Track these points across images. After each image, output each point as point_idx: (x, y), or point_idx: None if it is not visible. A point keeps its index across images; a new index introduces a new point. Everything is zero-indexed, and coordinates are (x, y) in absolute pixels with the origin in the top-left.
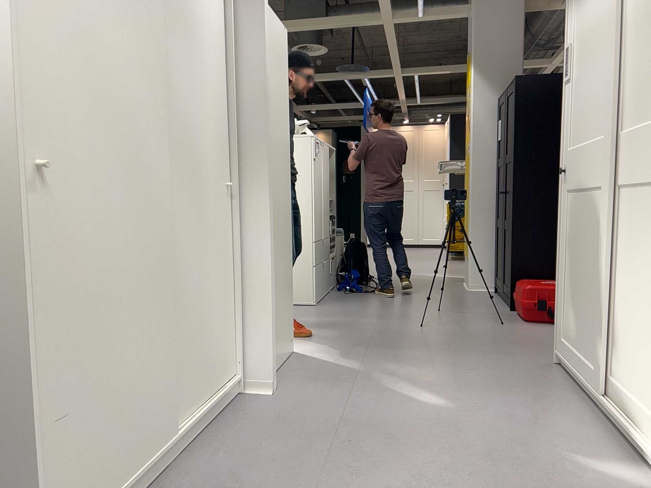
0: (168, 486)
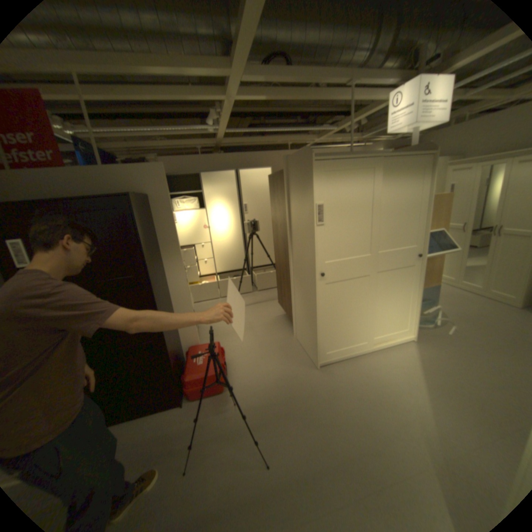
0: None
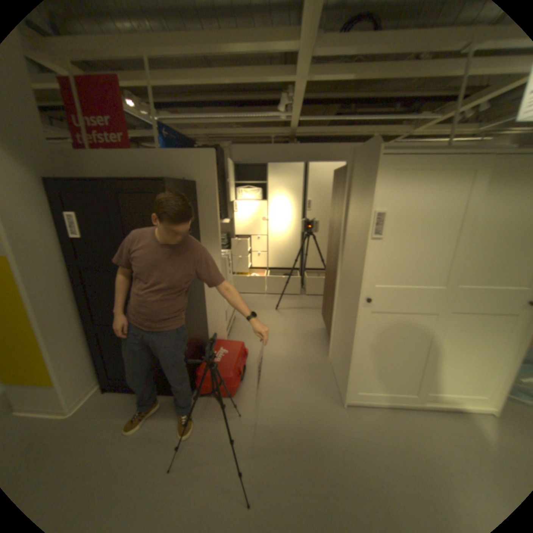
0: None
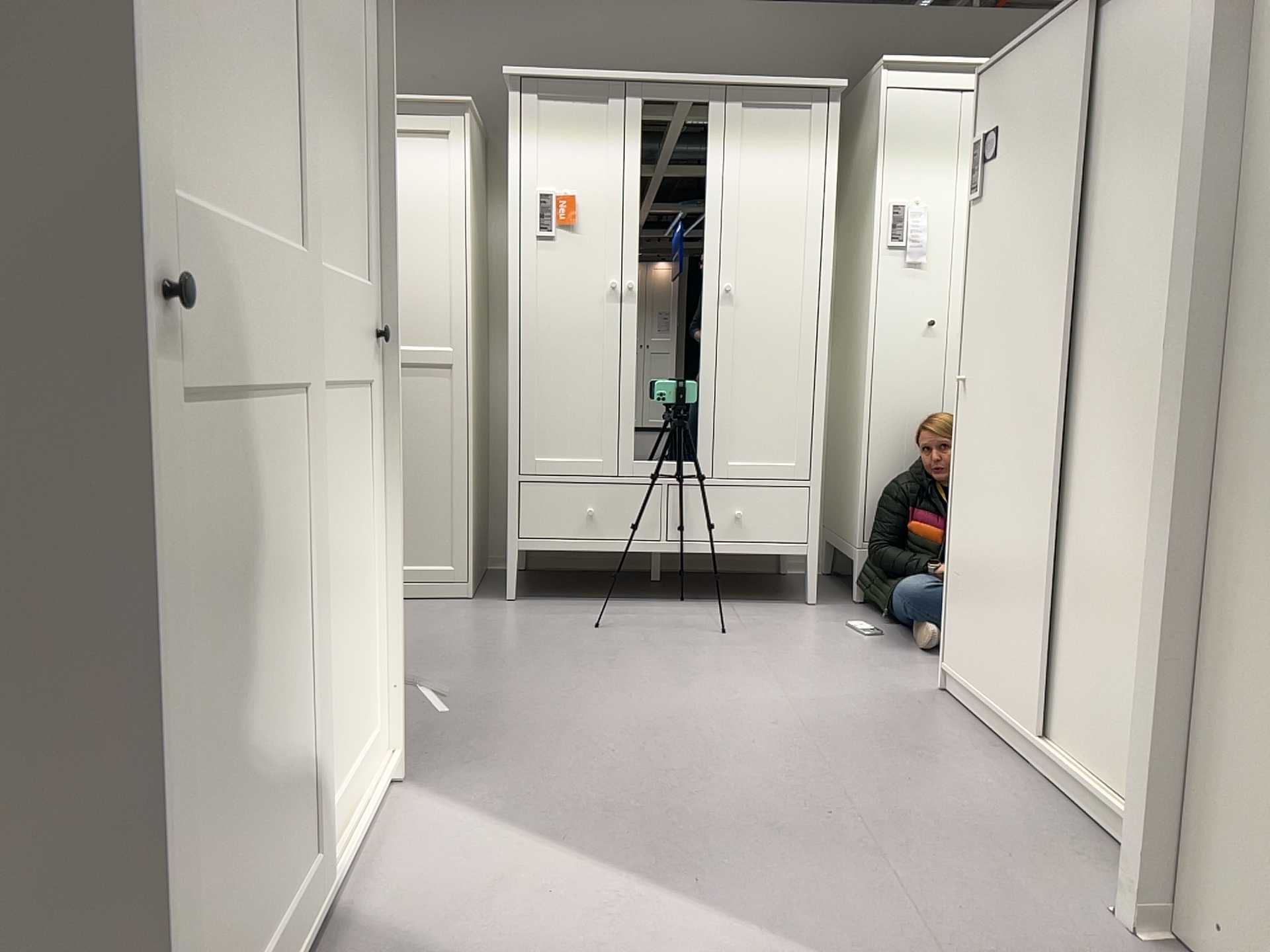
0: (974, 737)
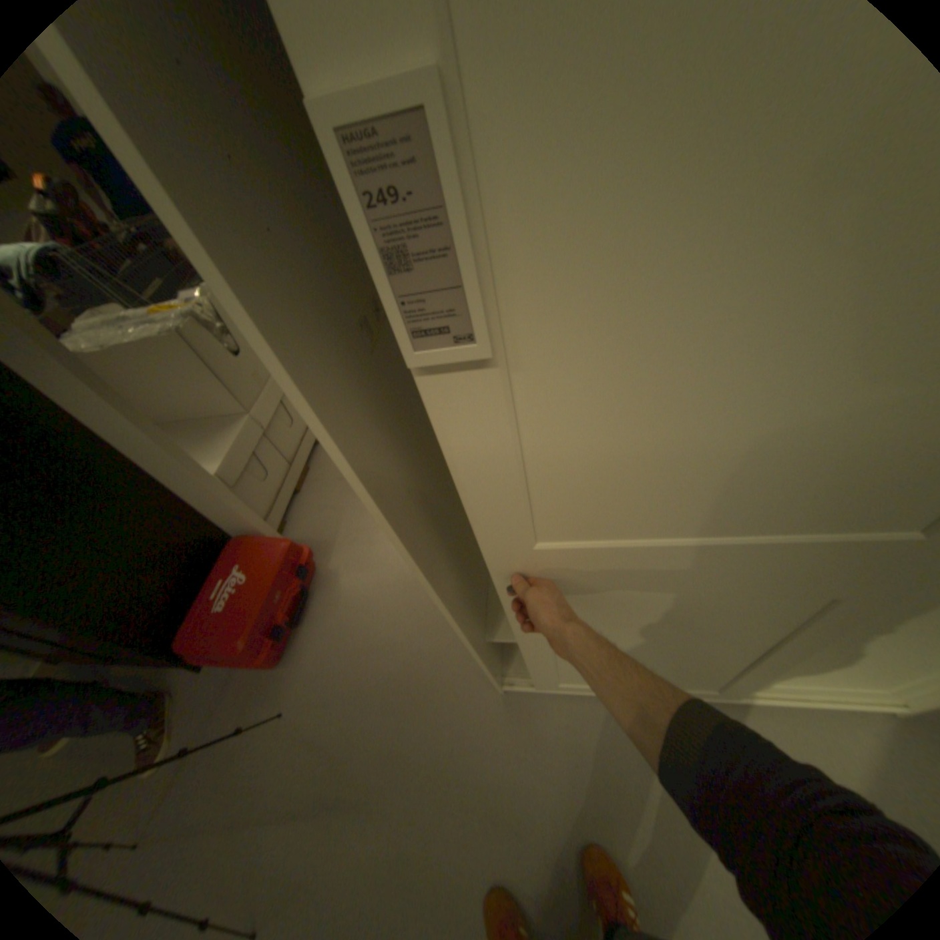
0: None
